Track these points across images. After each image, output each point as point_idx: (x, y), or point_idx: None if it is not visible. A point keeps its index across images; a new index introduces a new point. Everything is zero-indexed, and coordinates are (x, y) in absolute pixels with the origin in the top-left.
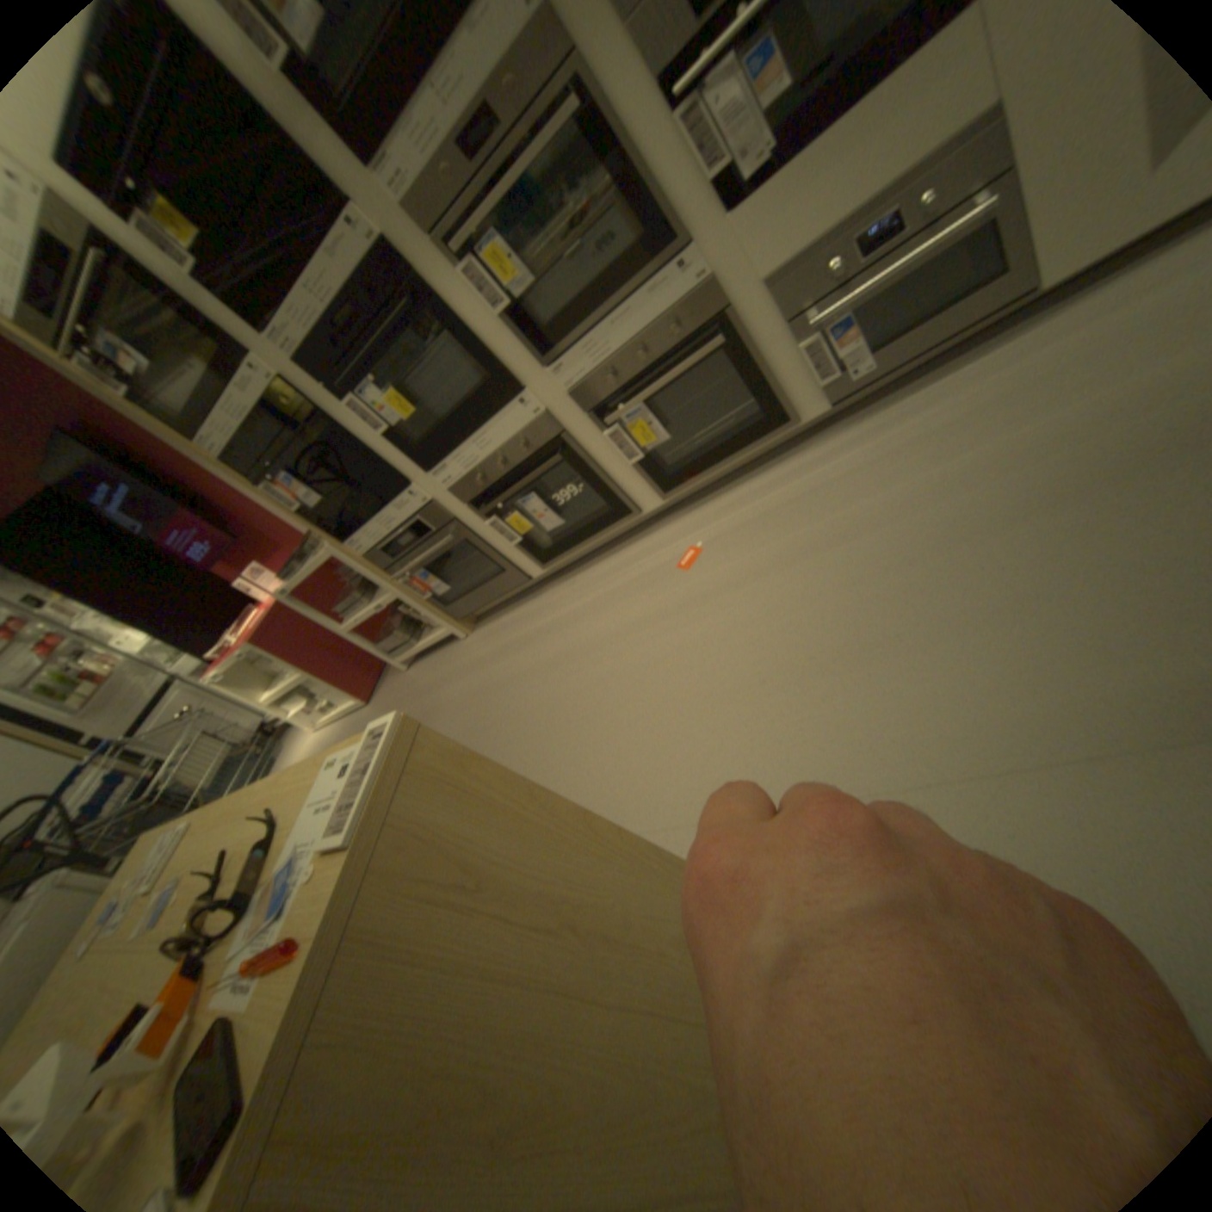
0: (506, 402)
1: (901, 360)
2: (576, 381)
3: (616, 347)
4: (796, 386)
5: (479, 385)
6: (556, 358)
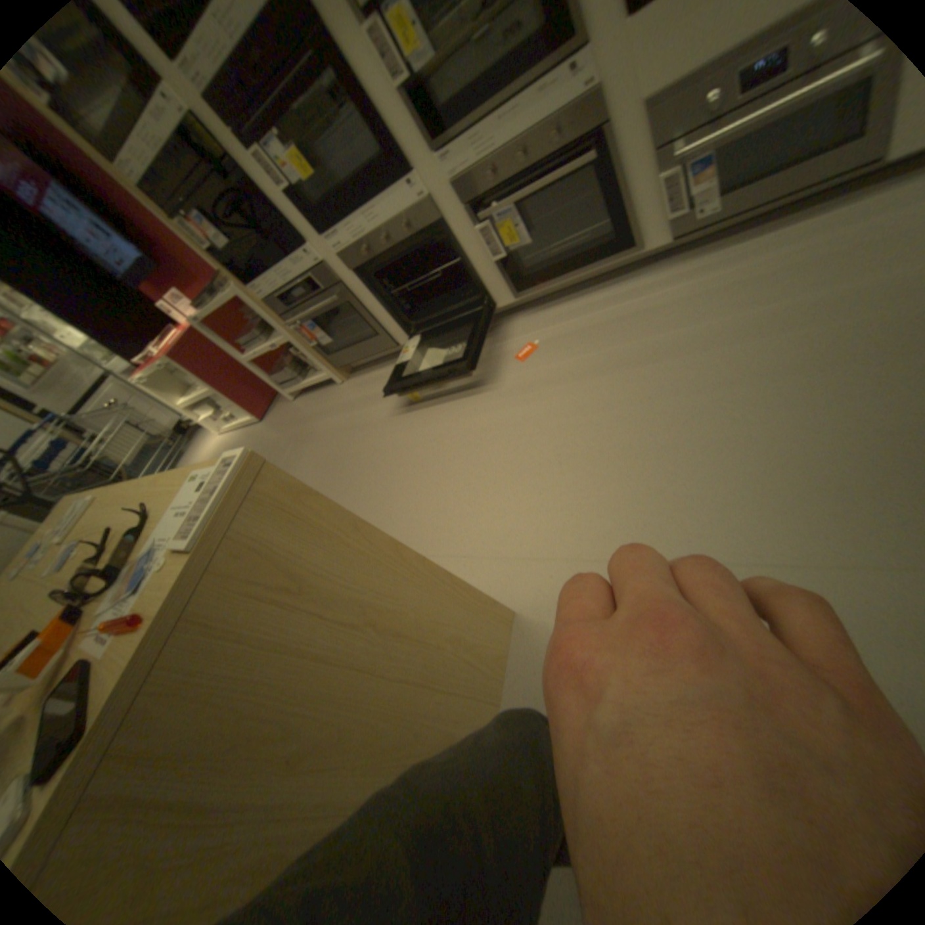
0: (392, 181)
1: (741, 207)
2: (457, 172)
3: (497, 145)
4: (646, 214)
5: (370, 159)
6: (442, 145)
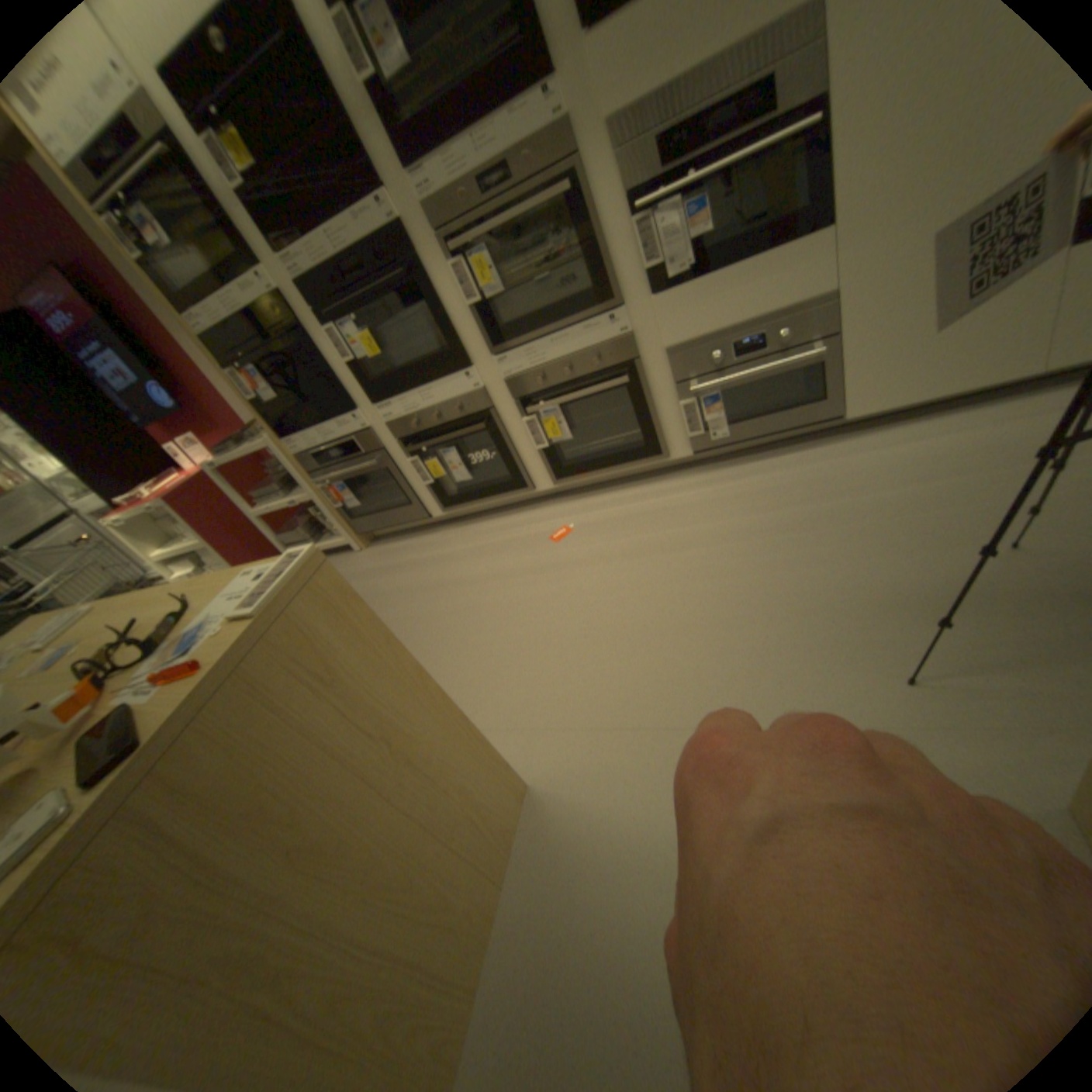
0: (453, 371)
1: (746, 436)
2: (512, 373)
3: (548, 359)
4: (671, 430)
5: (435, 351)
6: (501, 351)
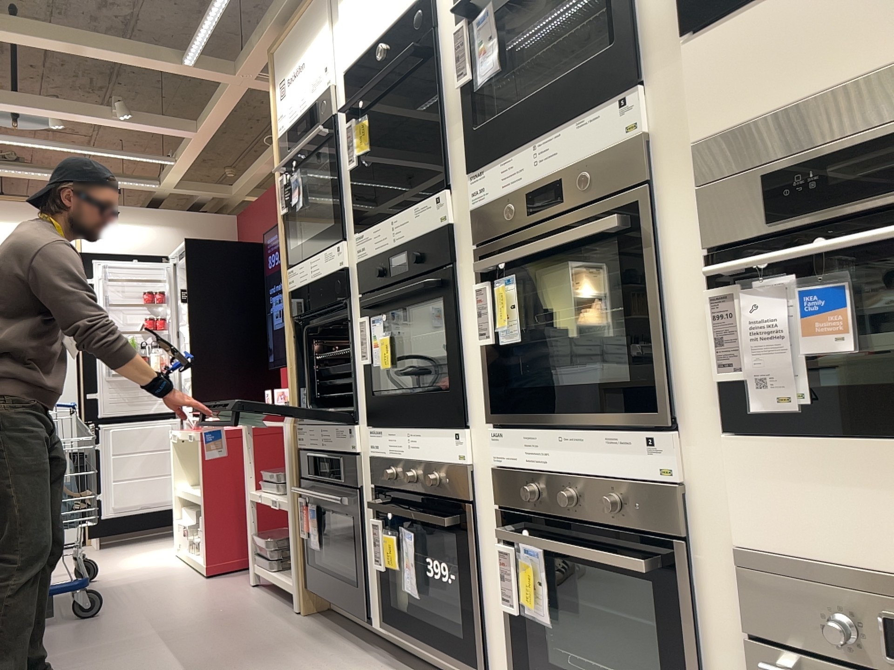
0: (444, 427)
1: None
2: (503, 466)
3: (551, 470)
4: None
5: (439, 393)
6: (499, 427)
